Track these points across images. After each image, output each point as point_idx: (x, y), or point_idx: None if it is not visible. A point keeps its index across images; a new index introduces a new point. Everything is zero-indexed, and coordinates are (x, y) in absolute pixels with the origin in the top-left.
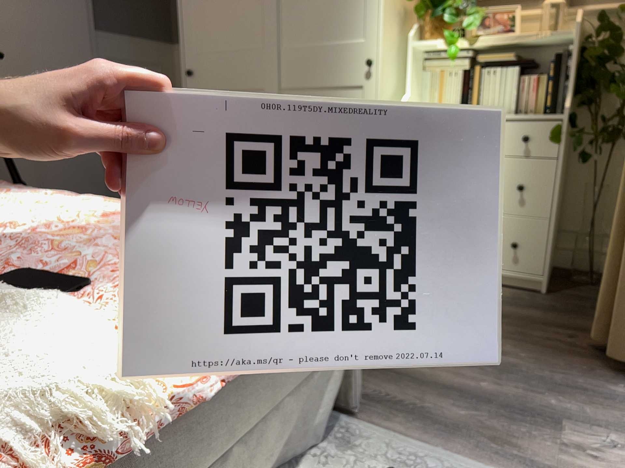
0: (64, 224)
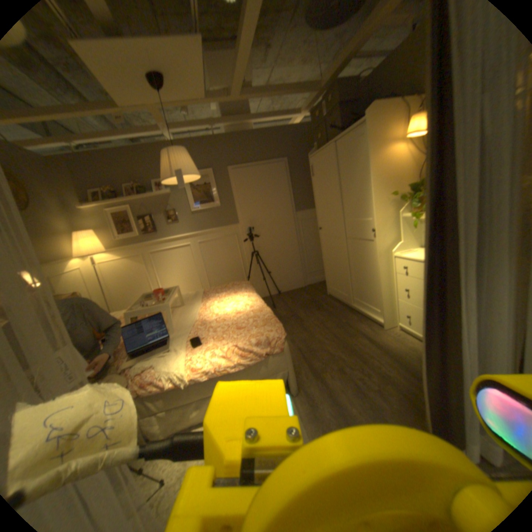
0: (226, 315)
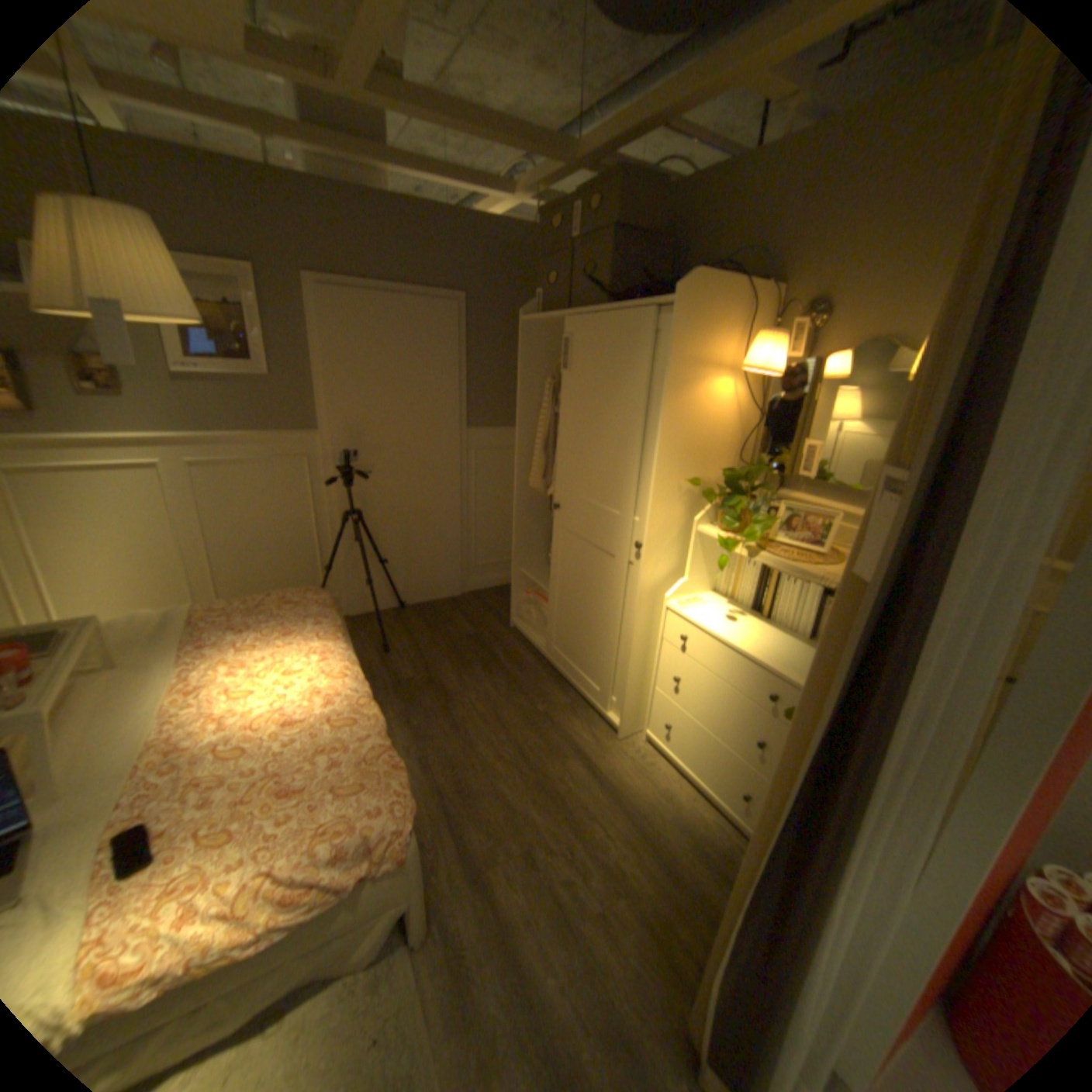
0: (252, 731)
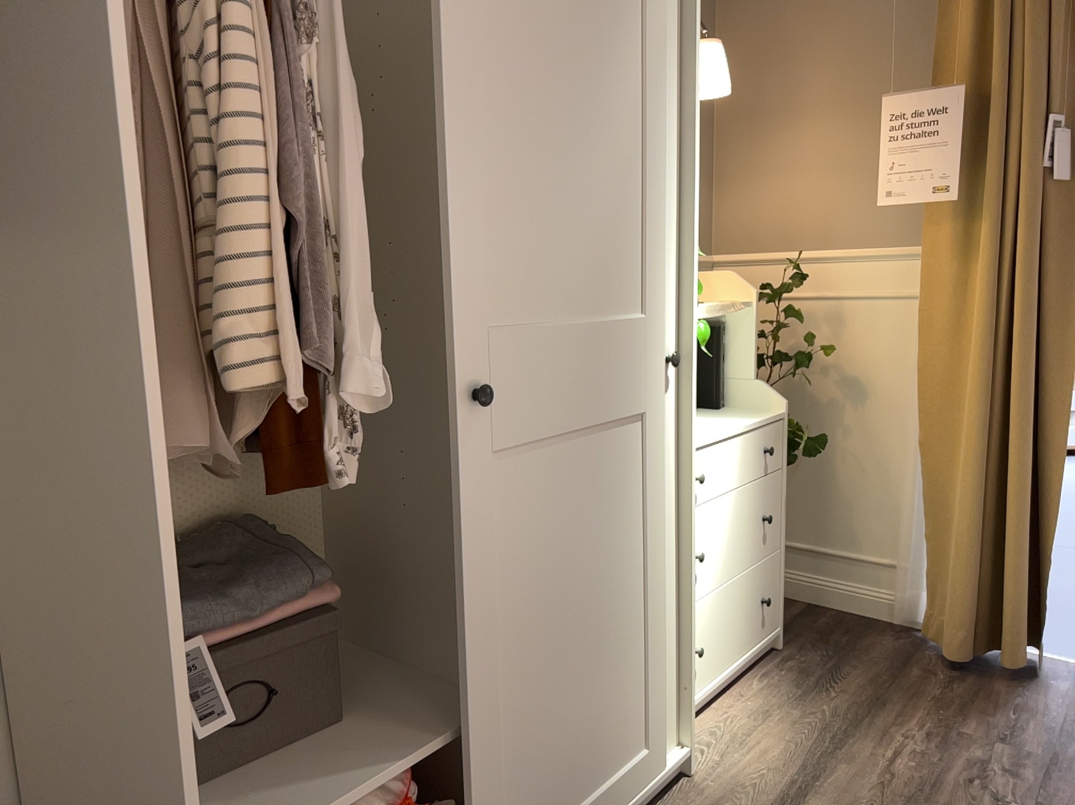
0: None
